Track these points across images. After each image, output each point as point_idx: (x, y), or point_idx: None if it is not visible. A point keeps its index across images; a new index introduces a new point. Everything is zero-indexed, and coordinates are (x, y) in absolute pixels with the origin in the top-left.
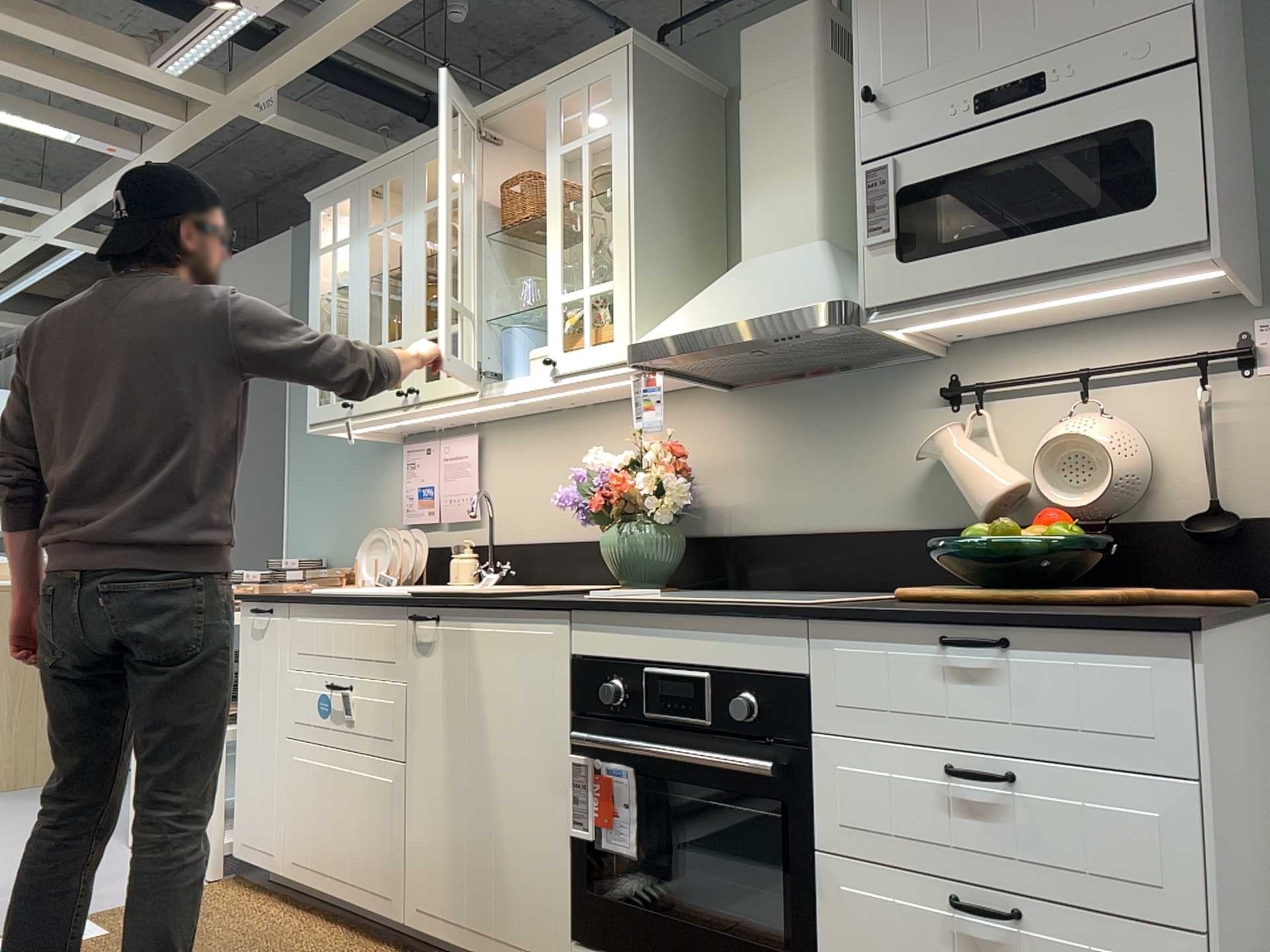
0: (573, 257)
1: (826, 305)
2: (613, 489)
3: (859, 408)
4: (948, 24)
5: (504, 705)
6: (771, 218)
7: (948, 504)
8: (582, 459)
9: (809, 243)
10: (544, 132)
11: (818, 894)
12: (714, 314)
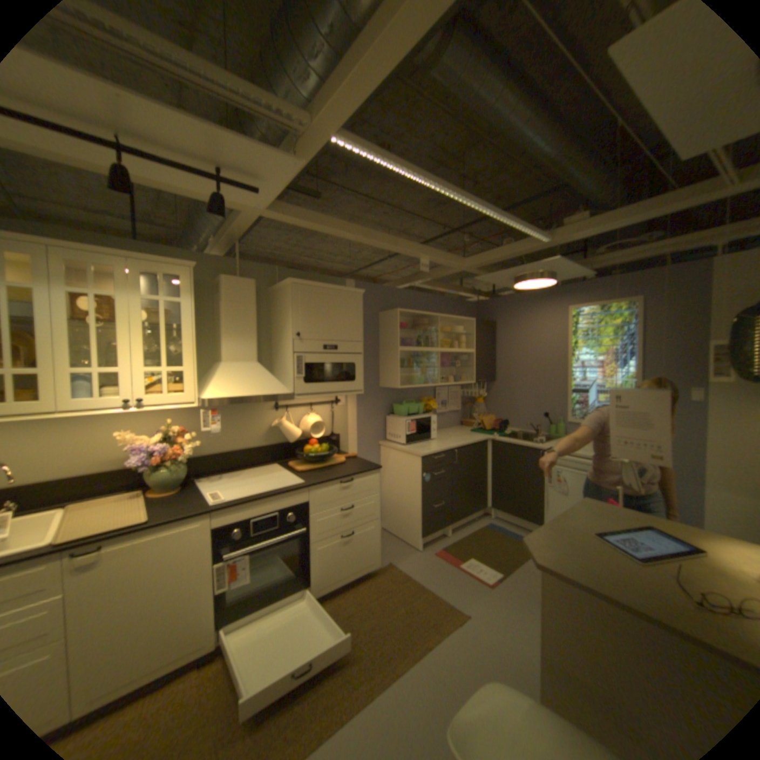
0: (147, 348)
1: (291, 394)
2: (169, 453)
3: (248, 409)
4: (319, 323)
5: (168, 565)
6: (239, 349)
7: (275, 437)
8: (82, 432)
9: (255, 362)
10: (129, 281)
11: (311, 554)
12: (243, 389)
